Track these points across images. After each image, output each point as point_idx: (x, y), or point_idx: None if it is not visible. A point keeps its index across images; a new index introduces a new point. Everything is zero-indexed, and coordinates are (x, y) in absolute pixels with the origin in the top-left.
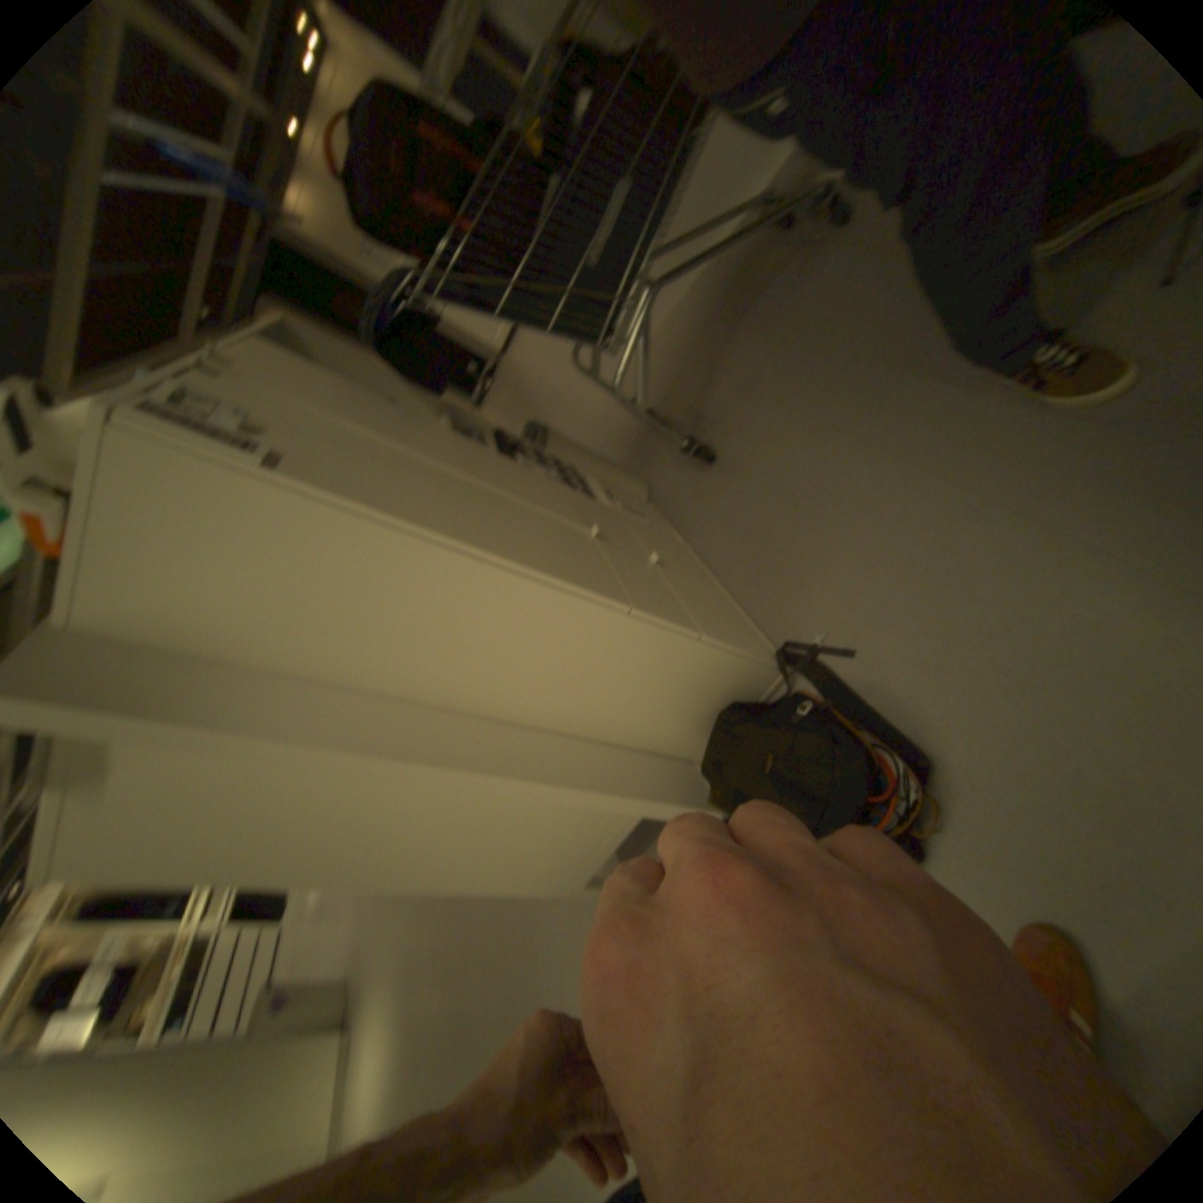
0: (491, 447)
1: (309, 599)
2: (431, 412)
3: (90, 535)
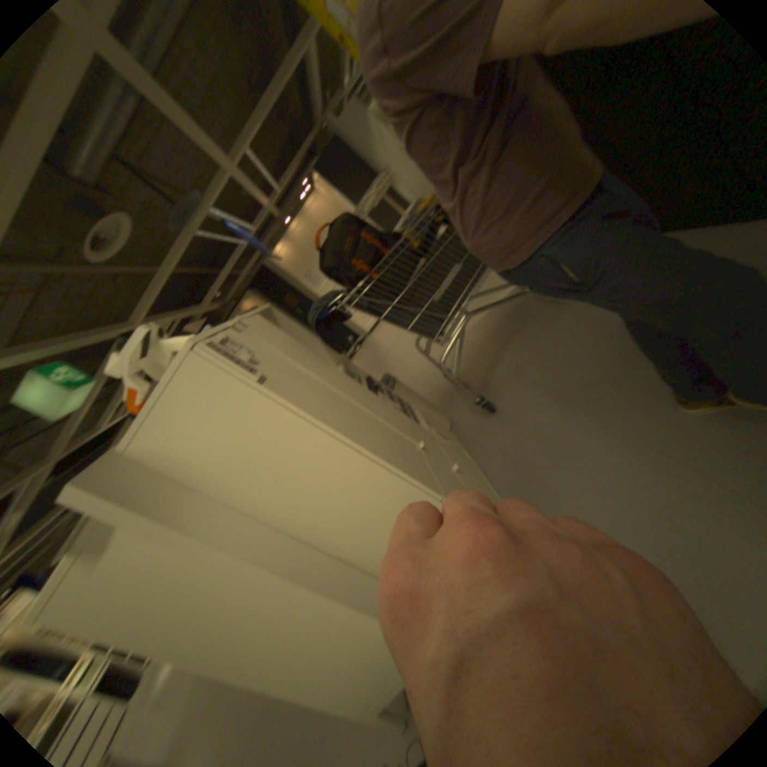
0: (365, 386)
1: (255, 460)
2: (333, 362)
3: (156, 405)
